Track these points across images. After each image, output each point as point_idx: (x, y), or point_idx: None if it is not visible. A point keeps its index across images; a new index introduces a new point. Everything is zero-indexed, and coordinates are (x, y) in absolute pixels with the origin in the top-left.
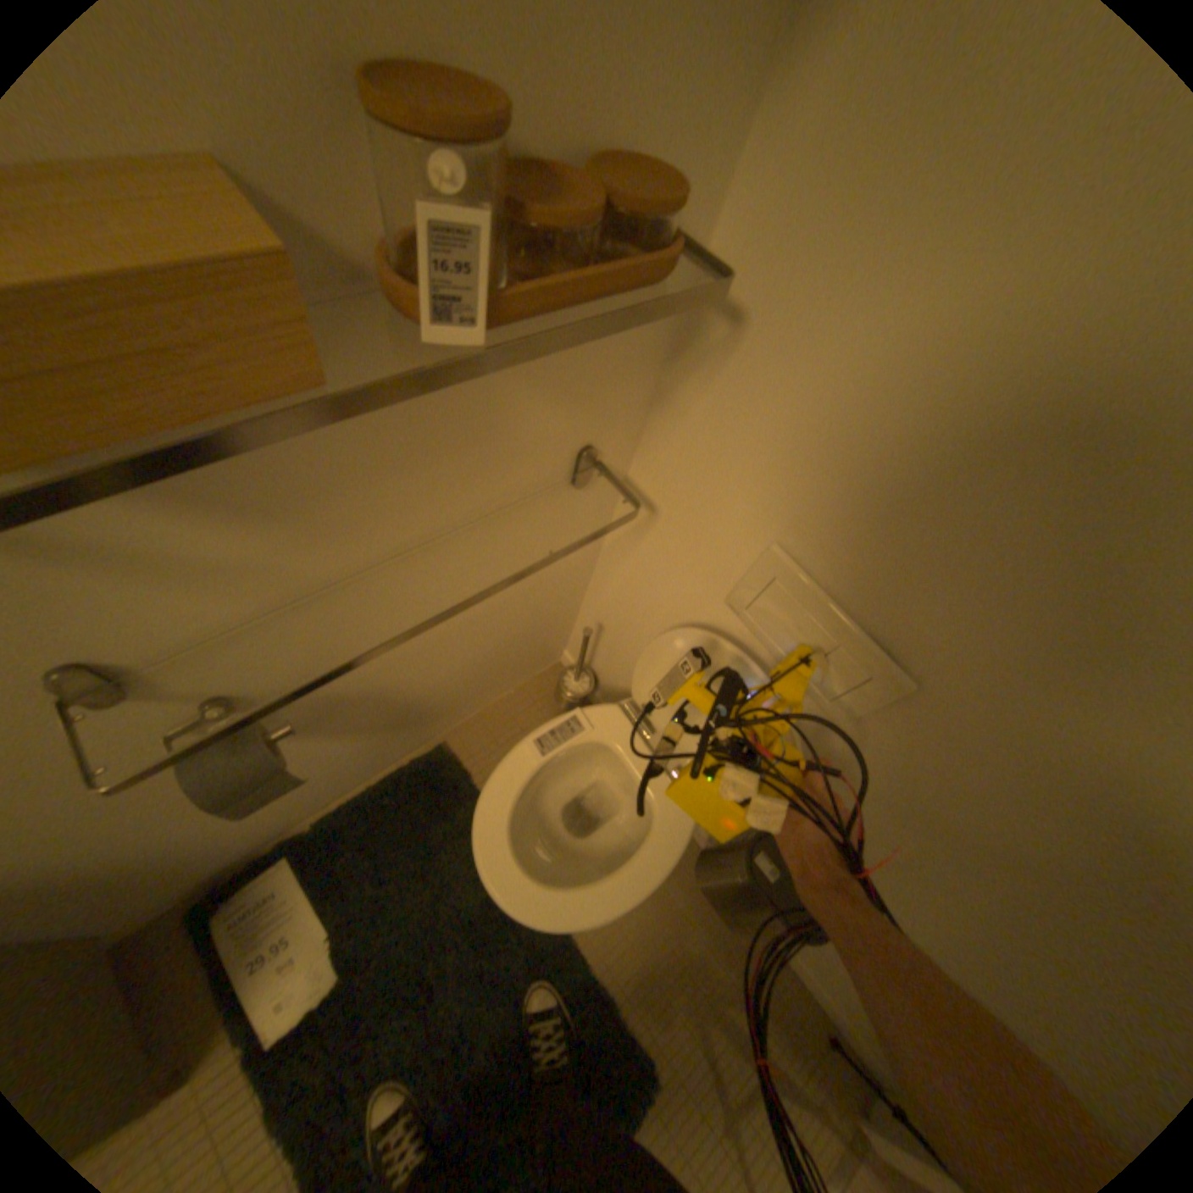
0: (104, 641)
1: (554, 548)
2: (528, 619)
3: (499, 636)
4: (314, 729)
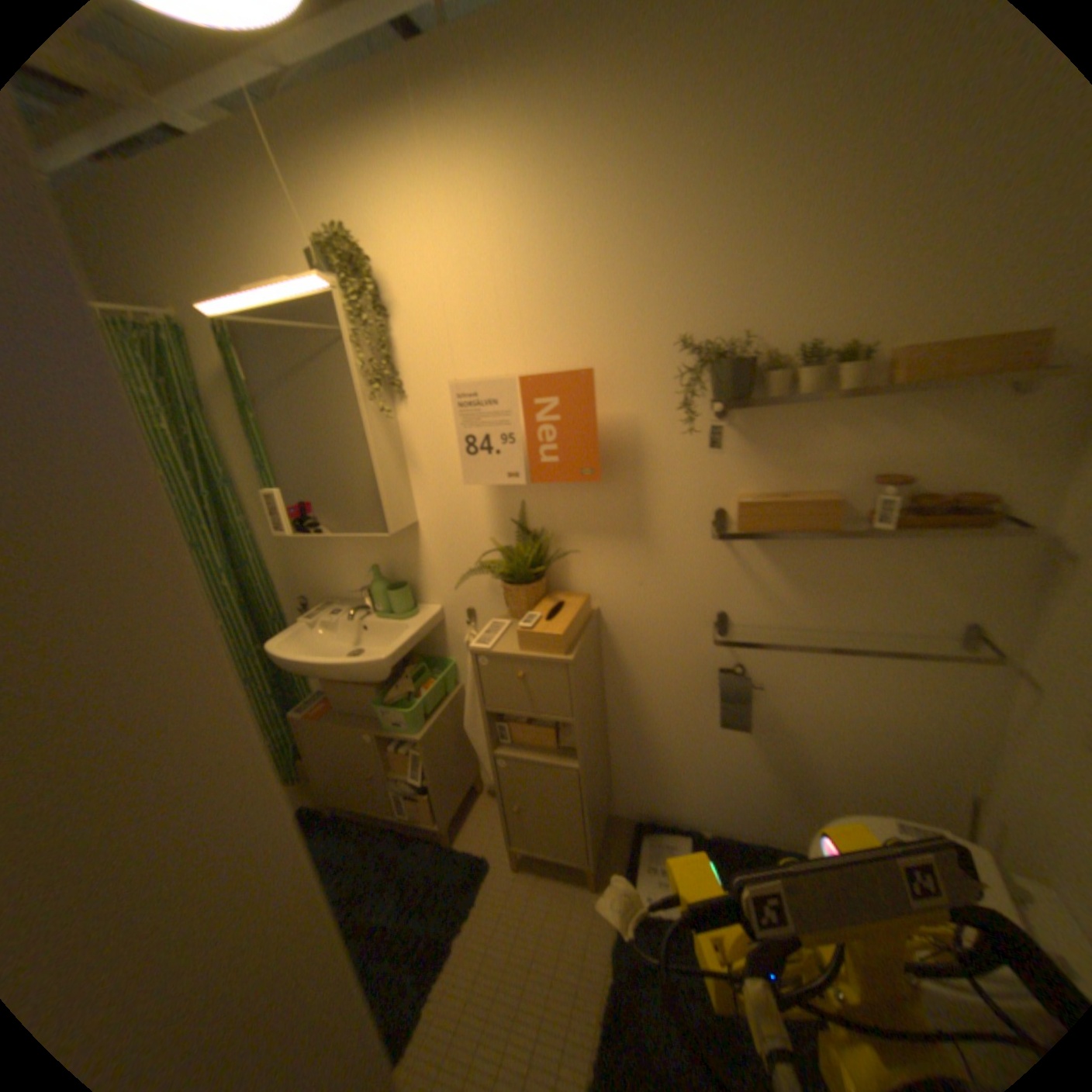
0: (736, 612)
1: (951, 702)
2: (924, 771)
3: (893, 766)
4: (758, 736)
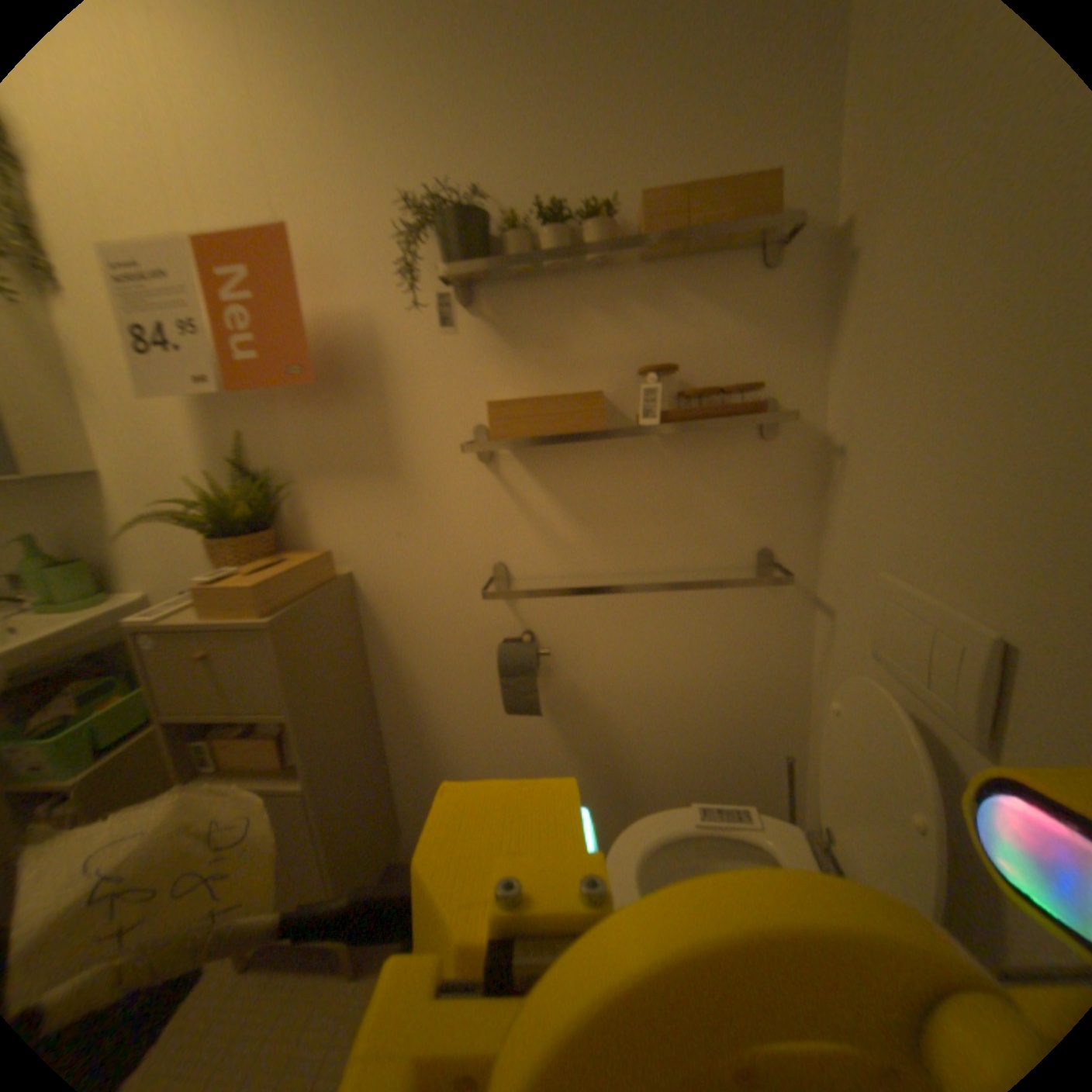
0: (516, 559)
1: (757, 647)
2: (742, 737)
3: (711, 737)
4: (562, 722)
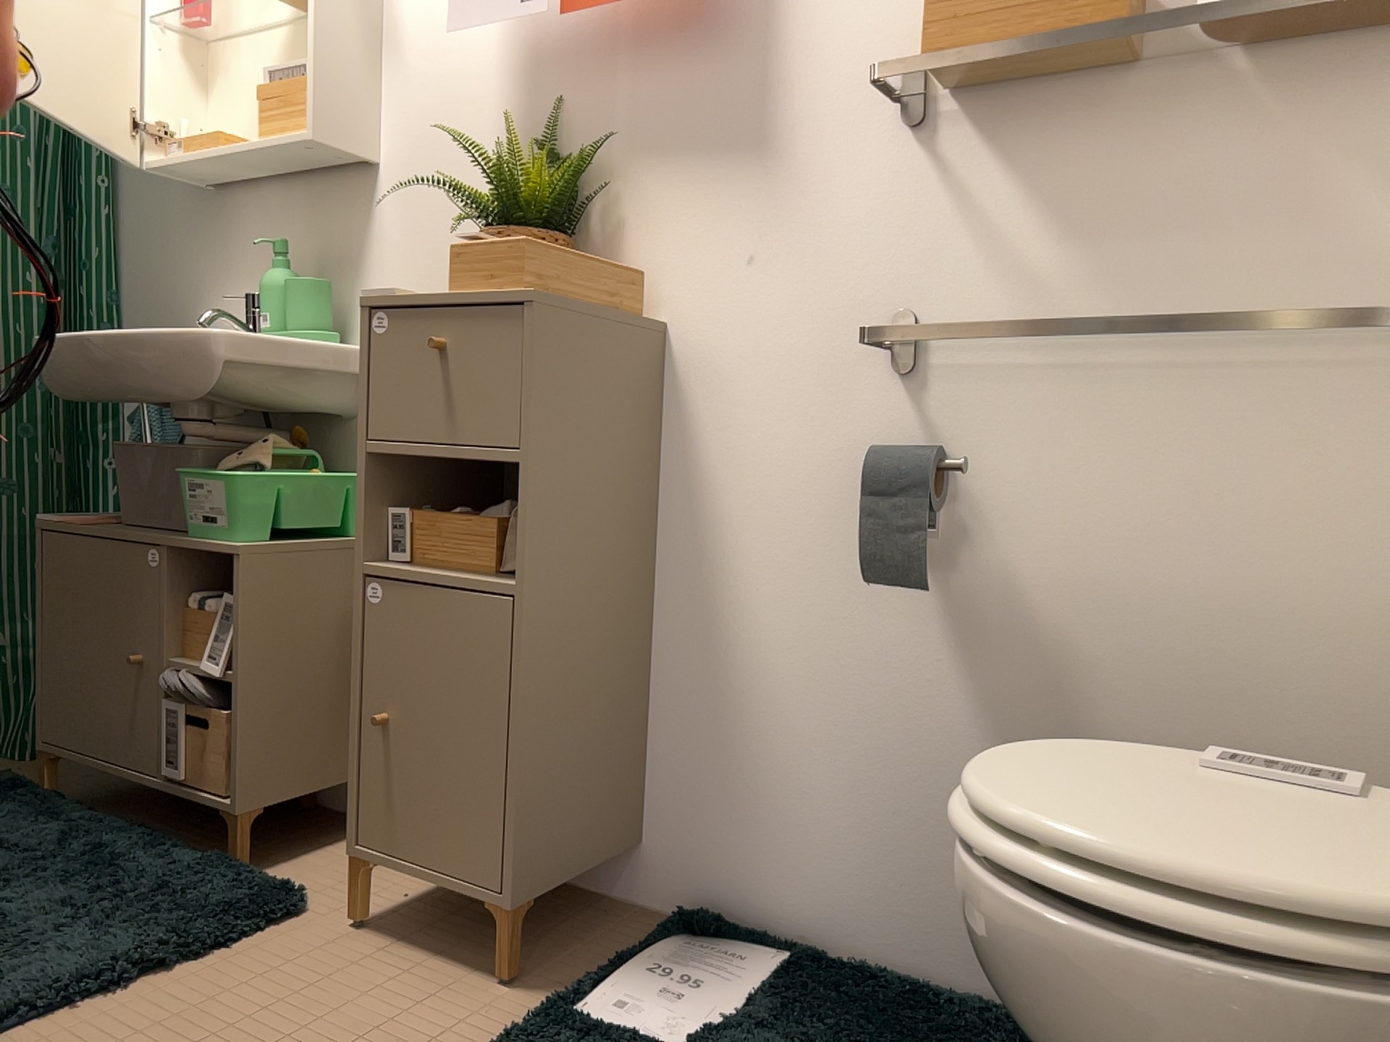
0: (931, 308)
1: None
2: (1365, 737)
3: (1286, 725)
4: (968, 642)
